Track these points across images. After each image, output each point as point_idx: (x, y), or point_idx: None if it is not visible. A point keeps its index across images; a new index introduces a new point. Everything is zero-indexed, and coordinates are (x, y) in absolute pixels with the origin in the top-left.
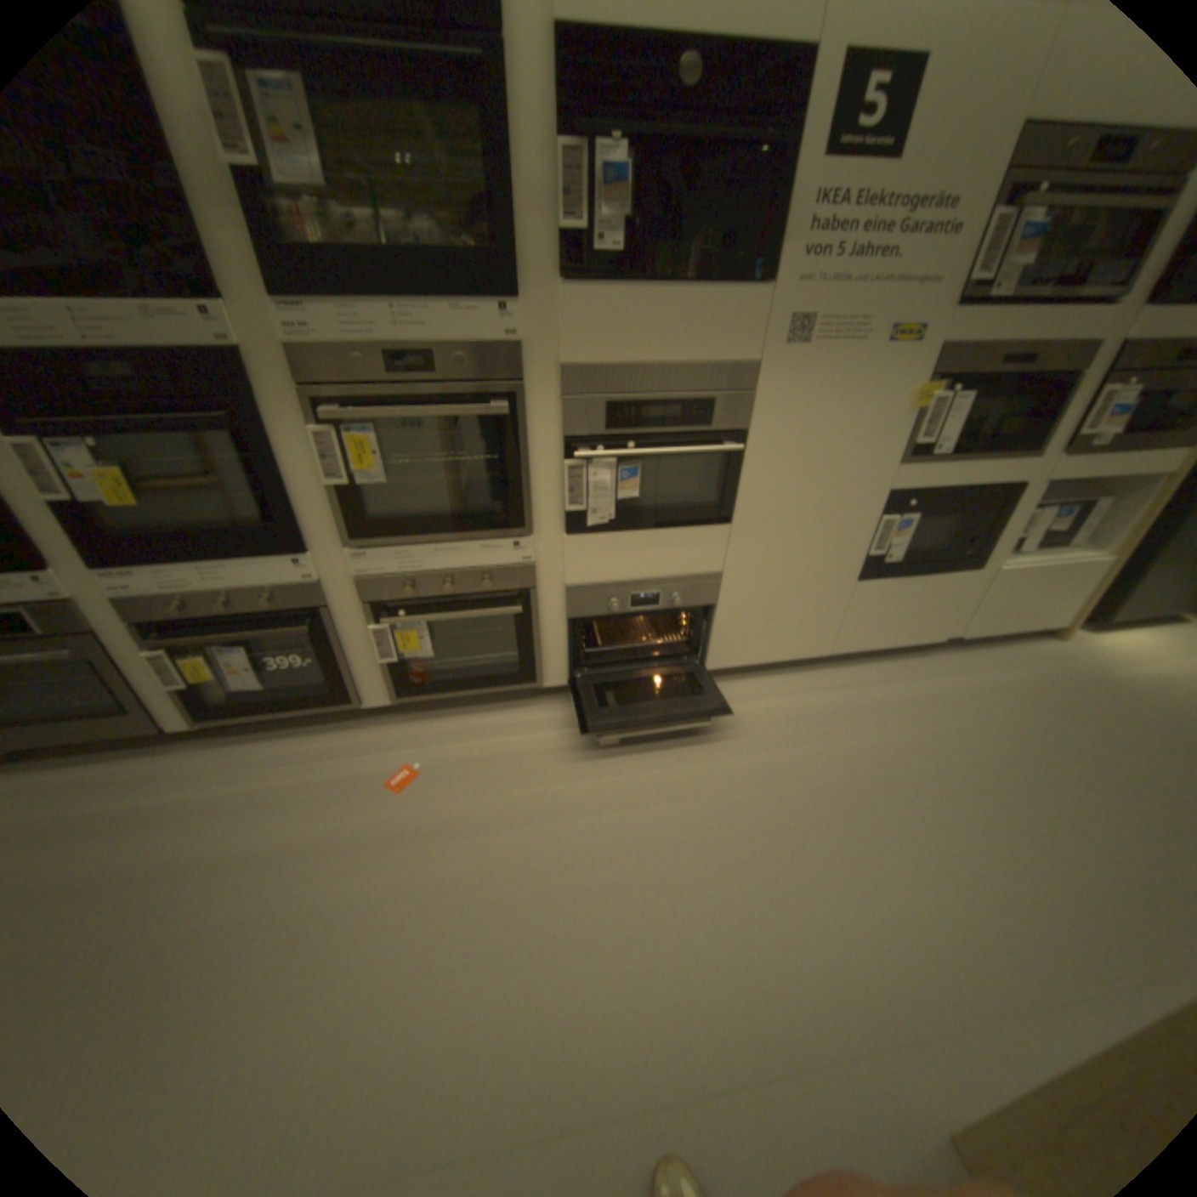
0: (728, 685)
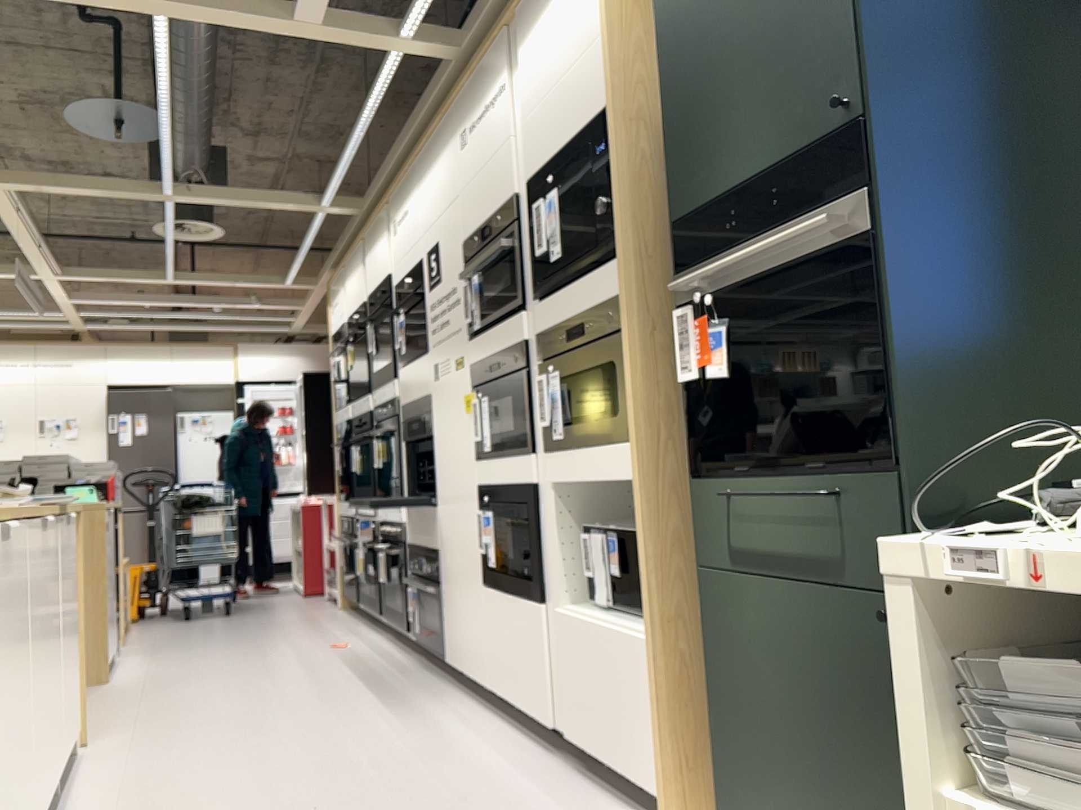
0: (453, 690)
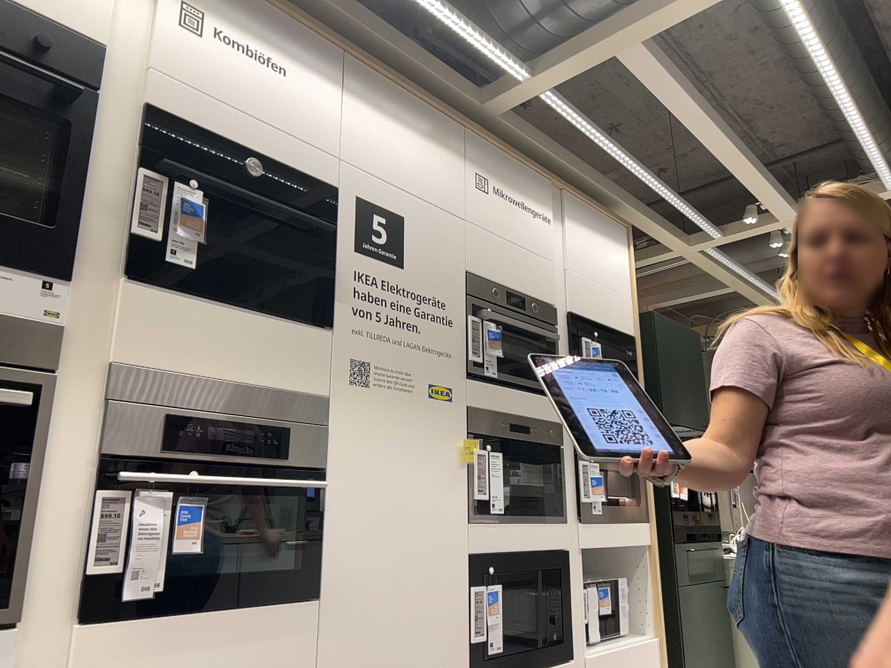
0: None
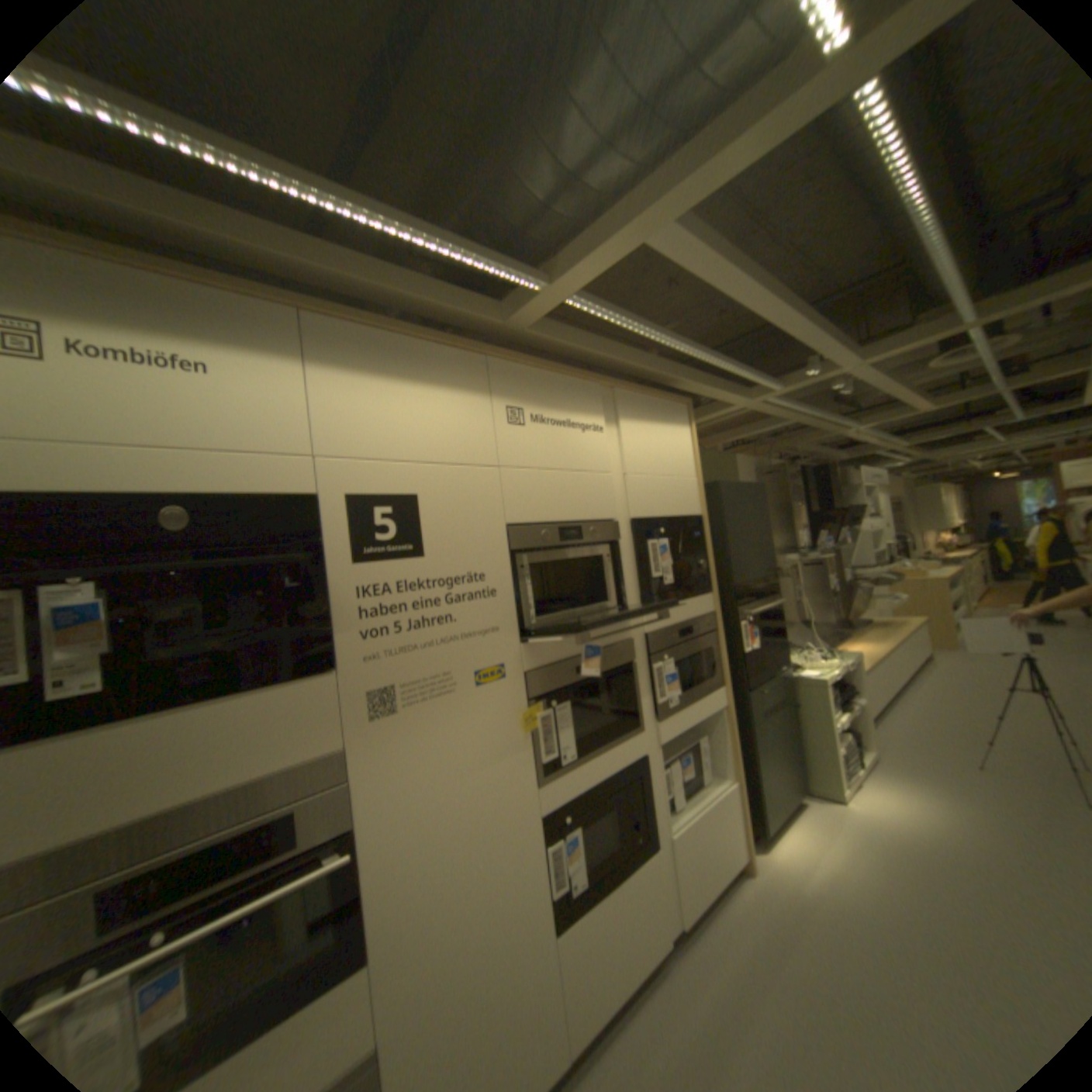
0: None
